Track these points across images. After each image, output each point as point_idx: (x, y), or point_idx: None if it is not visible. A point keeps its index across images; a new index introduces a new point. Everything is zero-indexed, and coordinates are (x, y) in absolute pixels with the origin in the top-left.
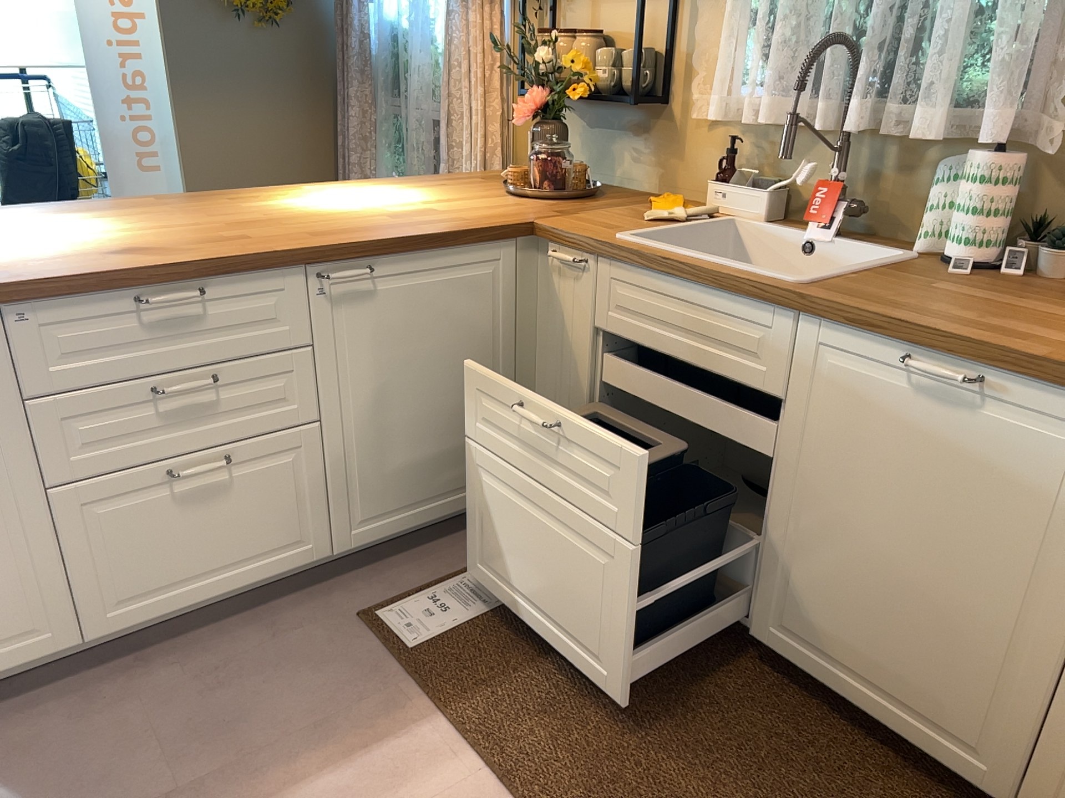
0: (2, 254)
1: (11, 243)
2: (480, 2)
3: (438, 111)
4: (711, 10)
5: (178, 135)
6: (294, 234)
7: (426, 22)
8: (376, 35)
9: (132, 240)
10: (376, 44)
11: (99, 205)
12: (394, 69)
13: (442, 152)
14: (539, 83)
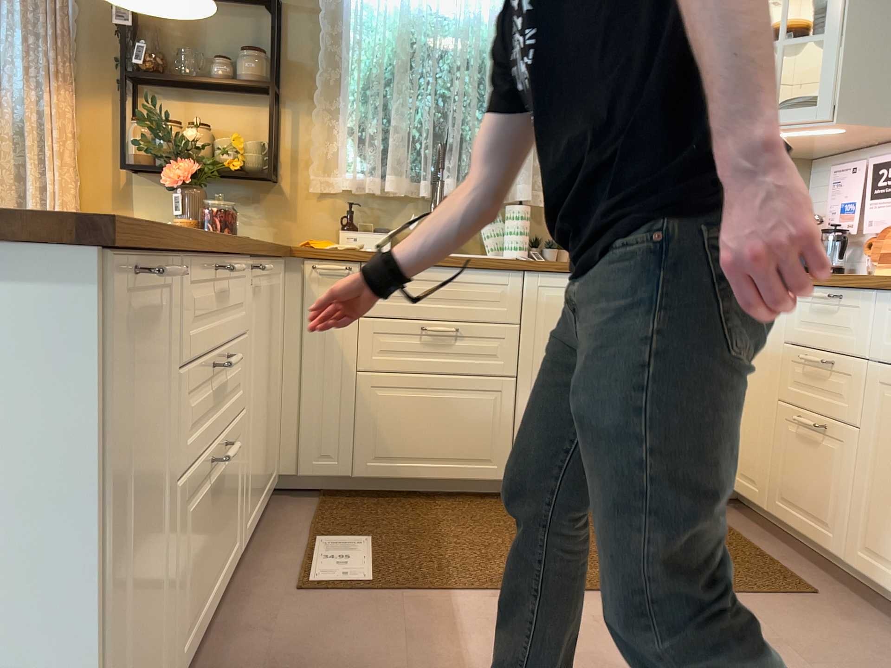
0: None
1: None
2: (60, 84)
3: None
4: (320, 121)
5: None
6: None
7: None
8: None
9: None
10: None
11: None
12: None
13: None
14: (189, 154)
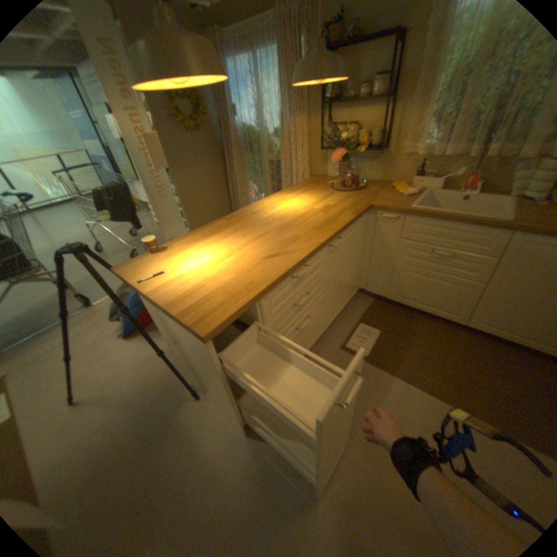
0: (228, 269)
1: (218, 261)
2: (298, 113)
3: (272, 156)
4: (415, 110)
5: (172, 181)
6: (309, 230)
7: (264, 122)
8: (236, 128)
9: (259, 248)
10: (237, 131)
11: (209, 229)
12: (247, 142)
13: (282, 173)
14: (342, 146)
